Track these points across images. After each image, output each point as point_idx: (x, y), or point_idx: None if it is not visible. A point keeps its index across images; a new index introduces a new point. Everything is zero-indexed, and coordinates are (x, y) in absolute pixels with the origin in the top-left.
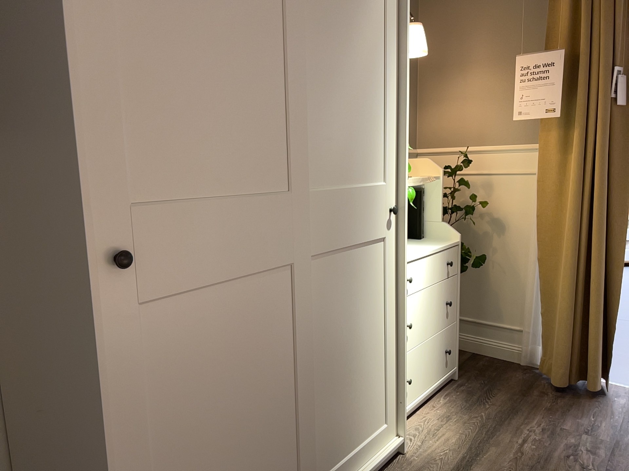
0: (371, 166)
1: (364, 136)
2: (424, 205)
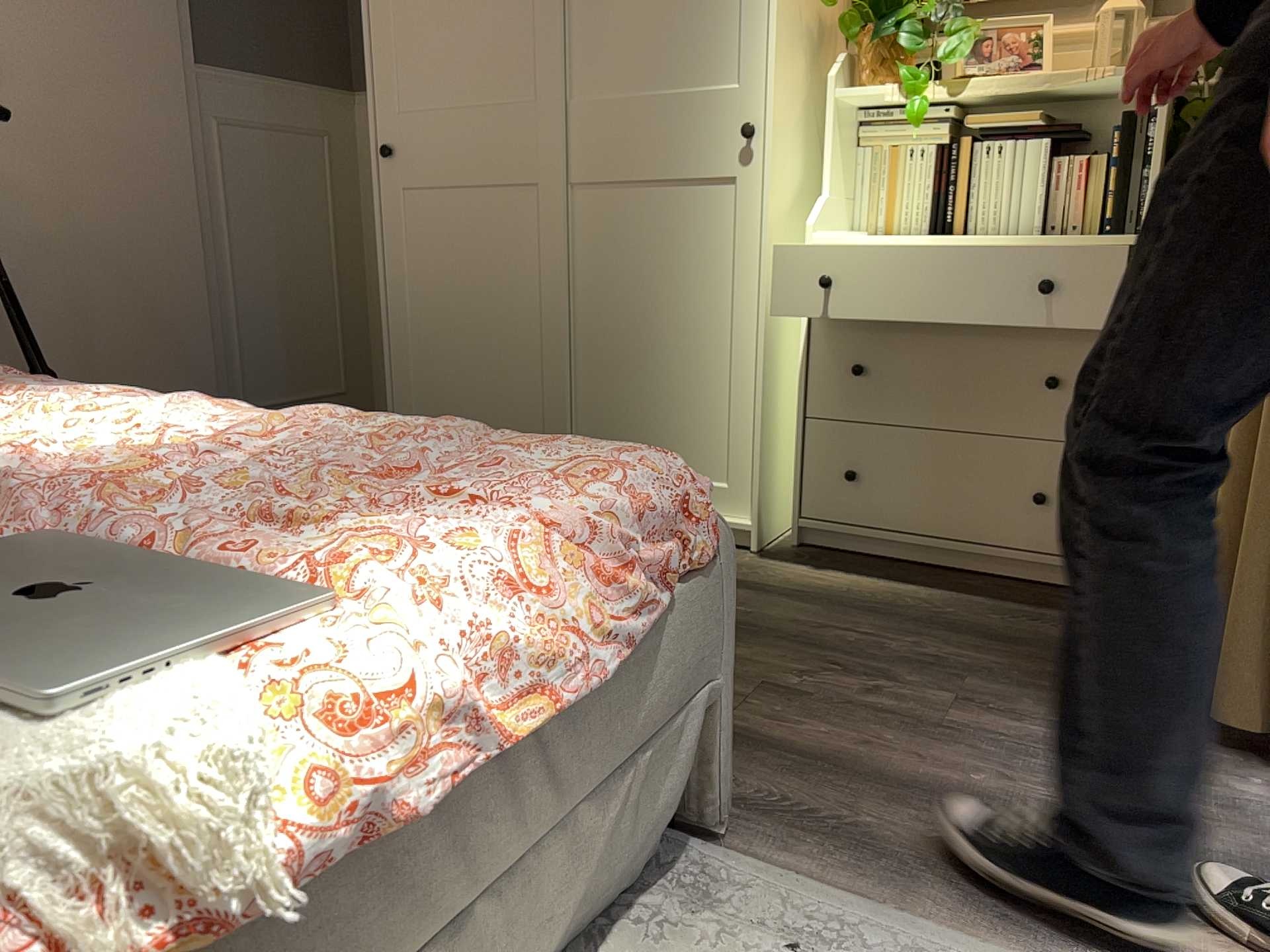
0: (701, 63)
1: (685, 17)
2: (1150, 149)
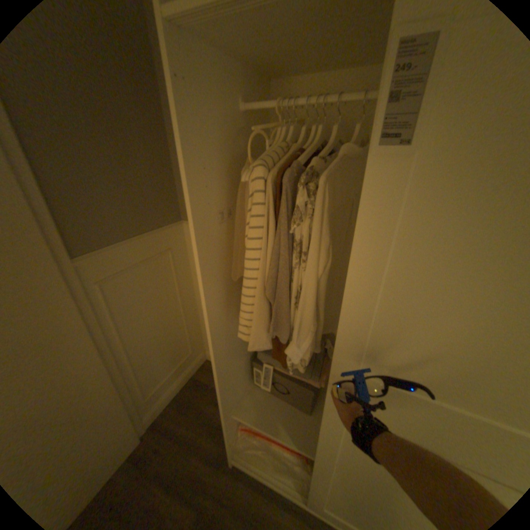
0: None
1: None
2: None
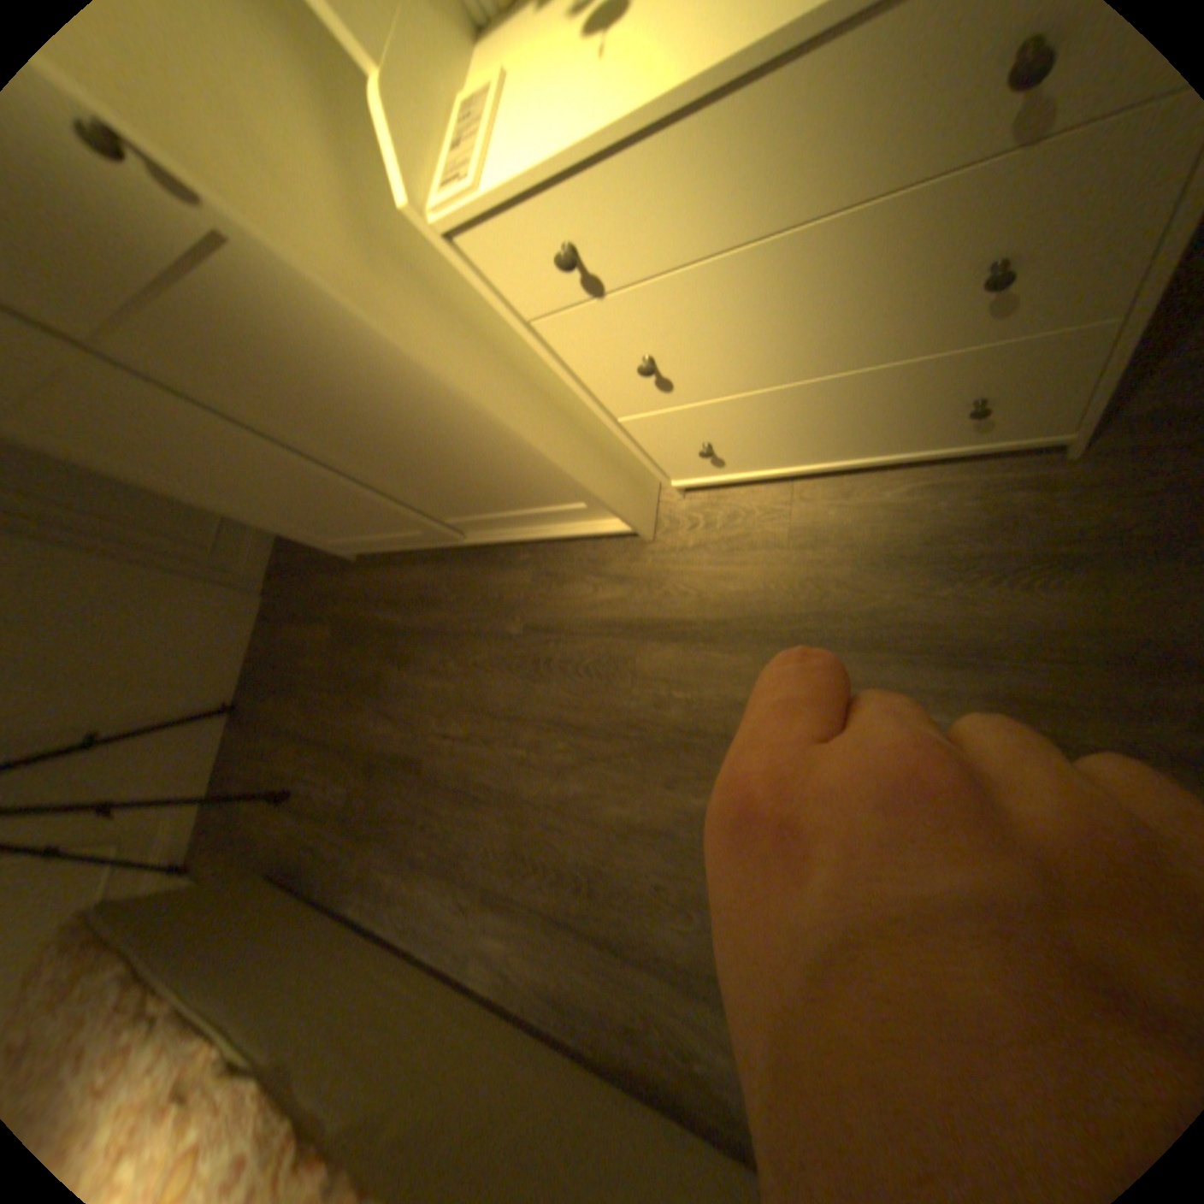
0: None
1: None
2: None
